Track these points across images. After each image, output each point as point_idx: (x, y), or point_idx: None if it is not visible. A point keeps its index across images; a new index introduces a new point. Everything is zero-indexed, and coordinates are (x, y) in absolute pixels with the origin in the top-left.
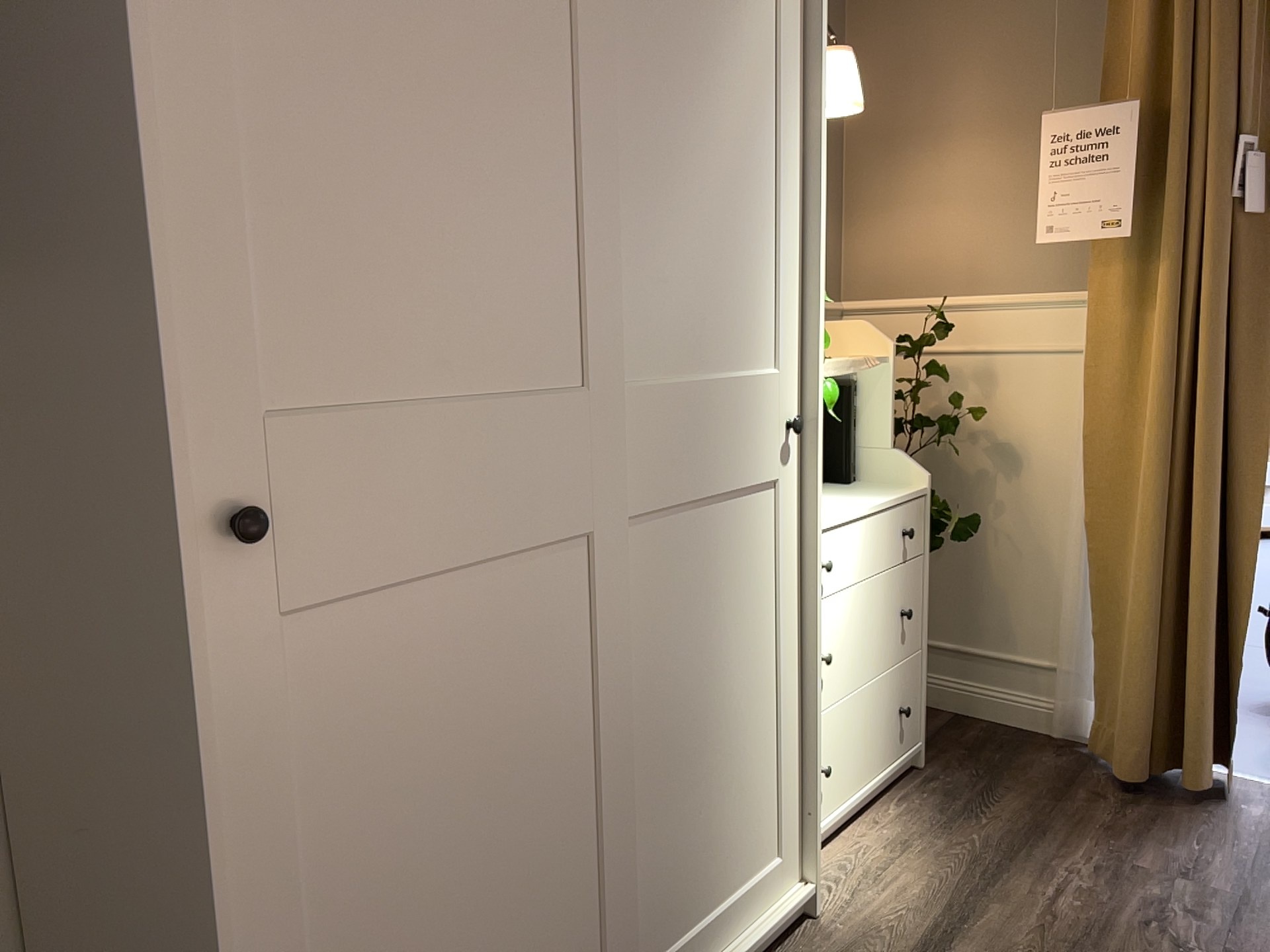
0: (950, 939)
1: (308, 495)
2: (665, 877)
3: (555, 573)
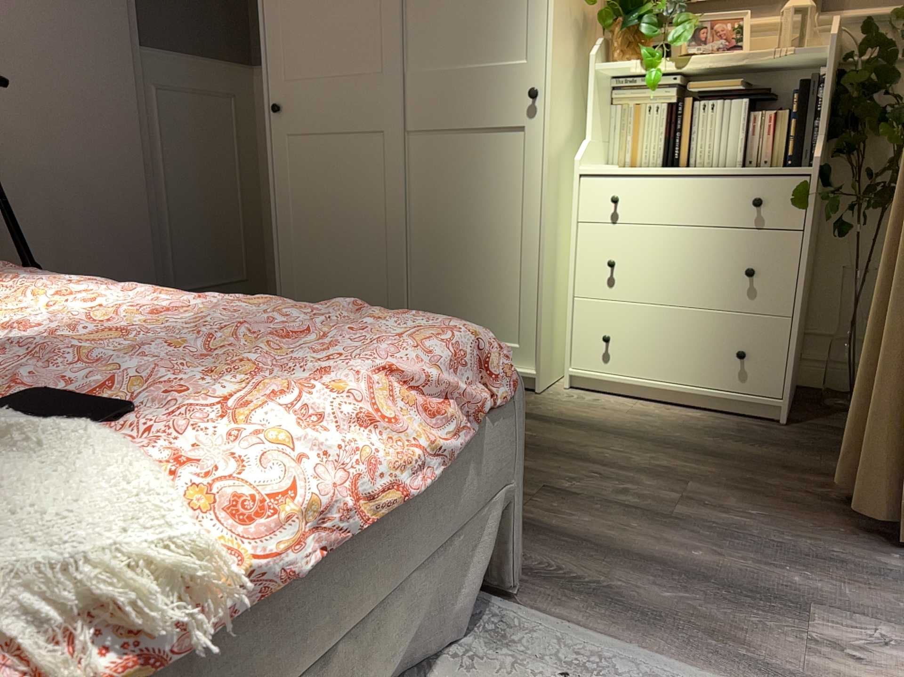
0: (539, 421)
1: (293, 105)
2: (433, 300)
3: (370, 145)
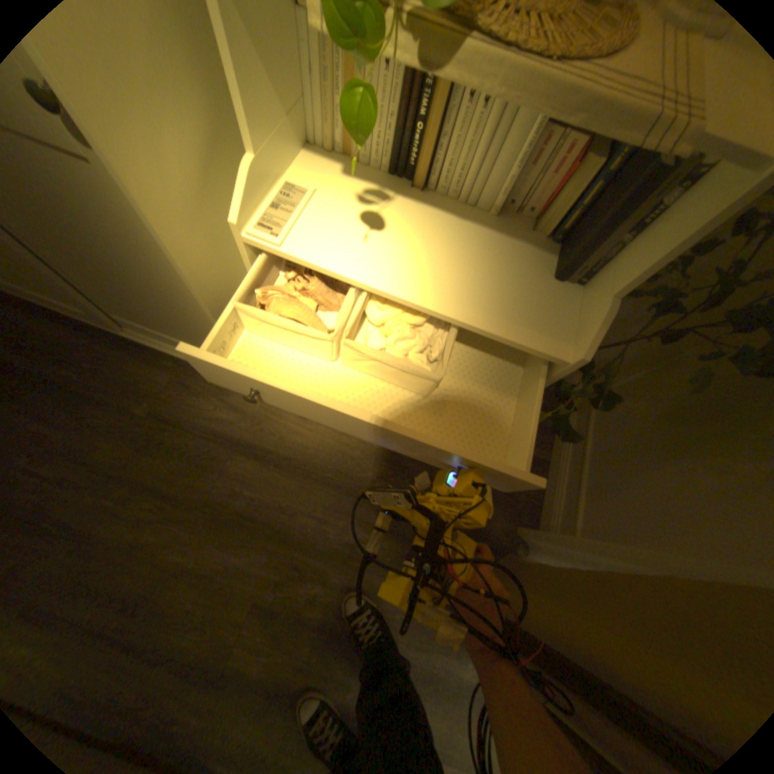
0: (259, 458)
1: None
2: (117, 304)
3: None
